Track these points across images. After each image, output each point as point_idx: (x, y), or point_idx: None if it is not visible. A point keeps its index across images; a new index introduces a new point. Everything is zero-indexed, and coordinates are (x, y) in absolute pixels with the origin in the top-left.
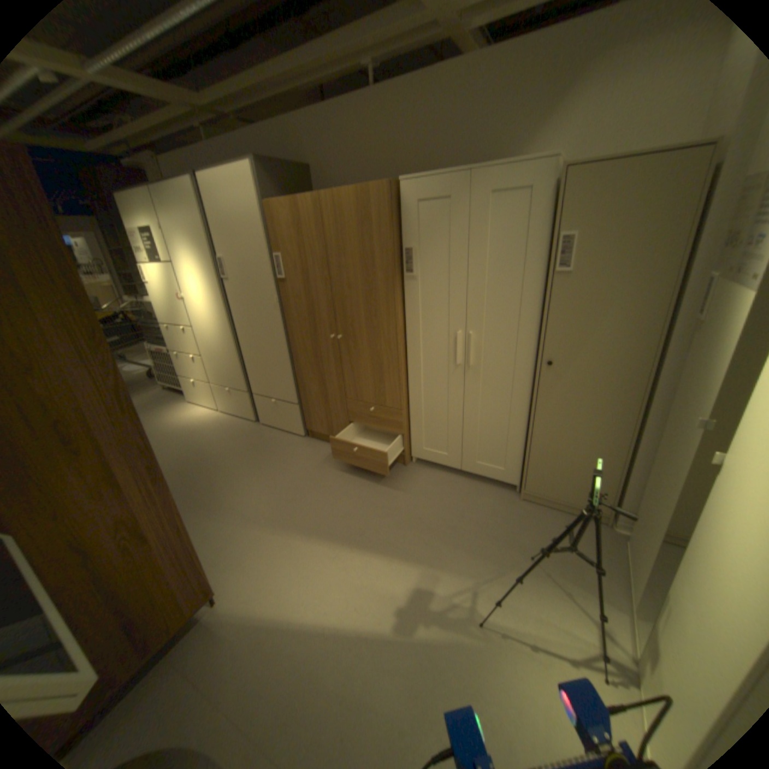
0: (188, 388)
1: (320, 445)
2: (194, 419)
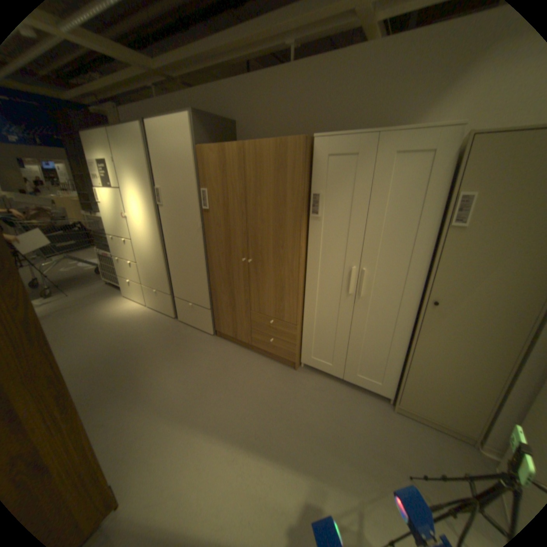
0: (124, 286)
1: (225, 344)
2: (126, 312)
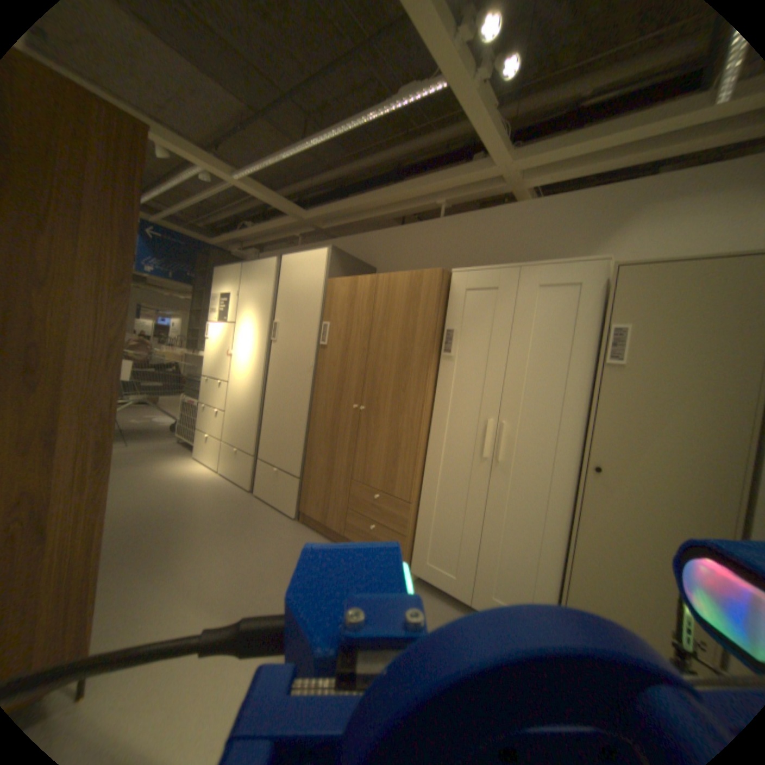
0: (197, 445)
1: (304, 534)
2: (187, 476)
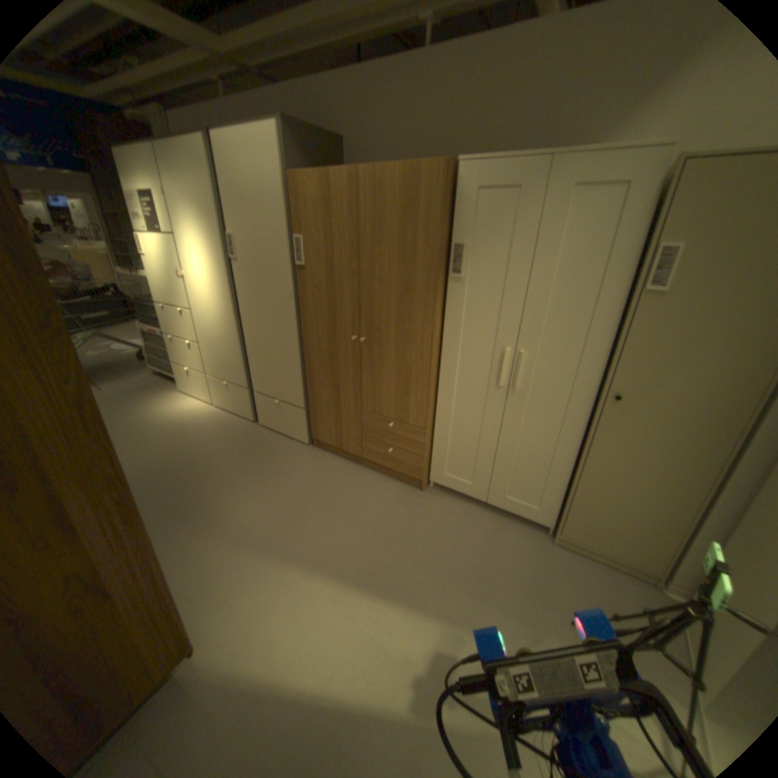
0: (182, 377)
1: (325, 456)
2: (185, 413)
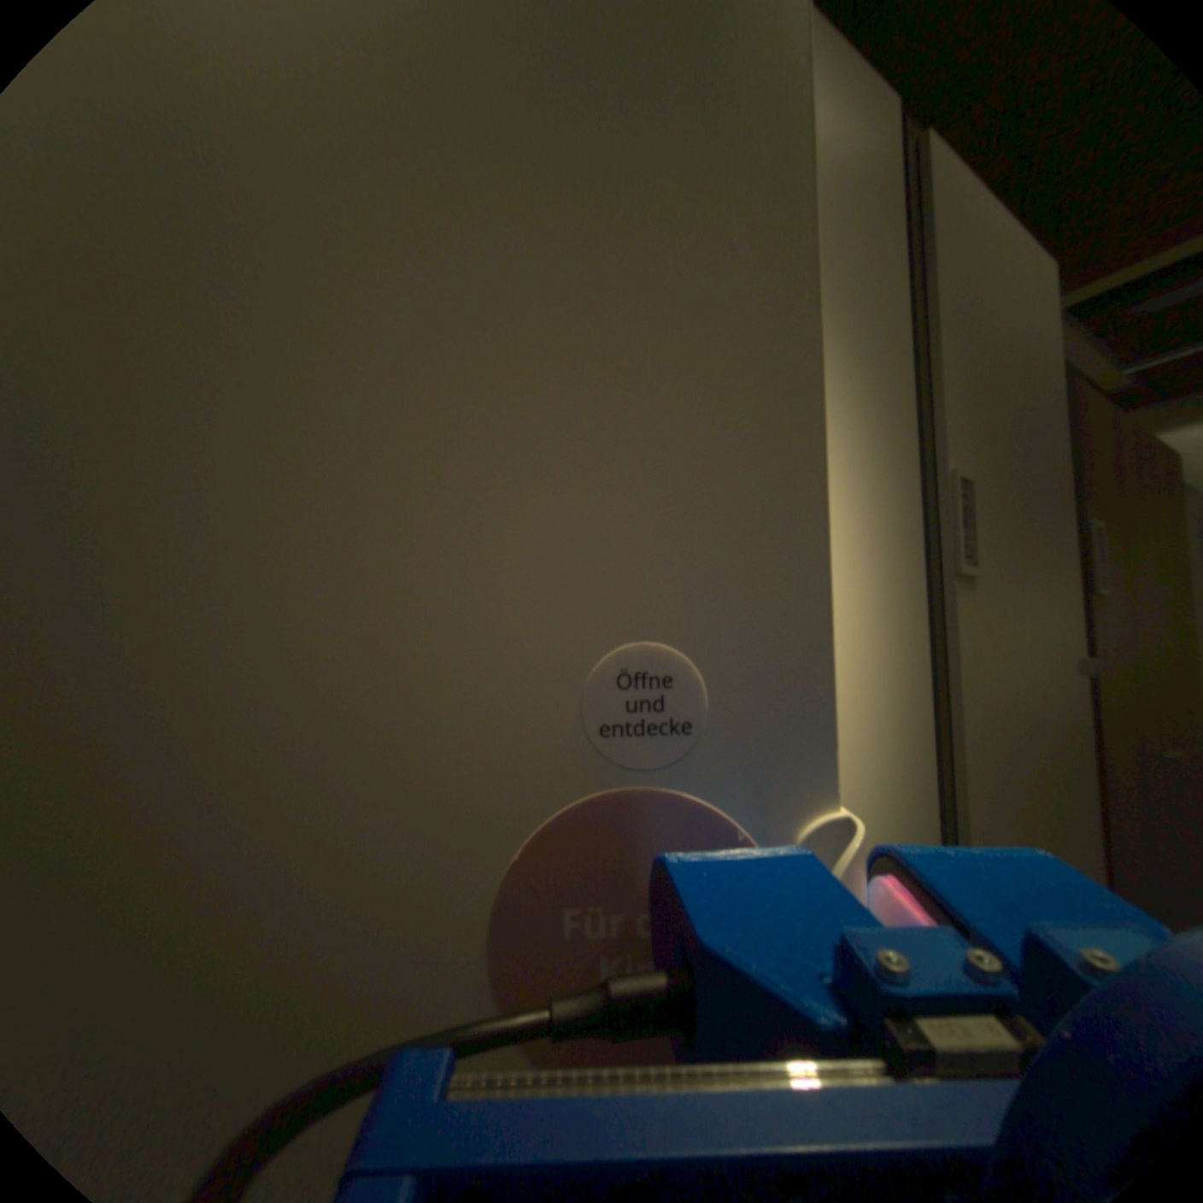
0: None
1: None
2: None
